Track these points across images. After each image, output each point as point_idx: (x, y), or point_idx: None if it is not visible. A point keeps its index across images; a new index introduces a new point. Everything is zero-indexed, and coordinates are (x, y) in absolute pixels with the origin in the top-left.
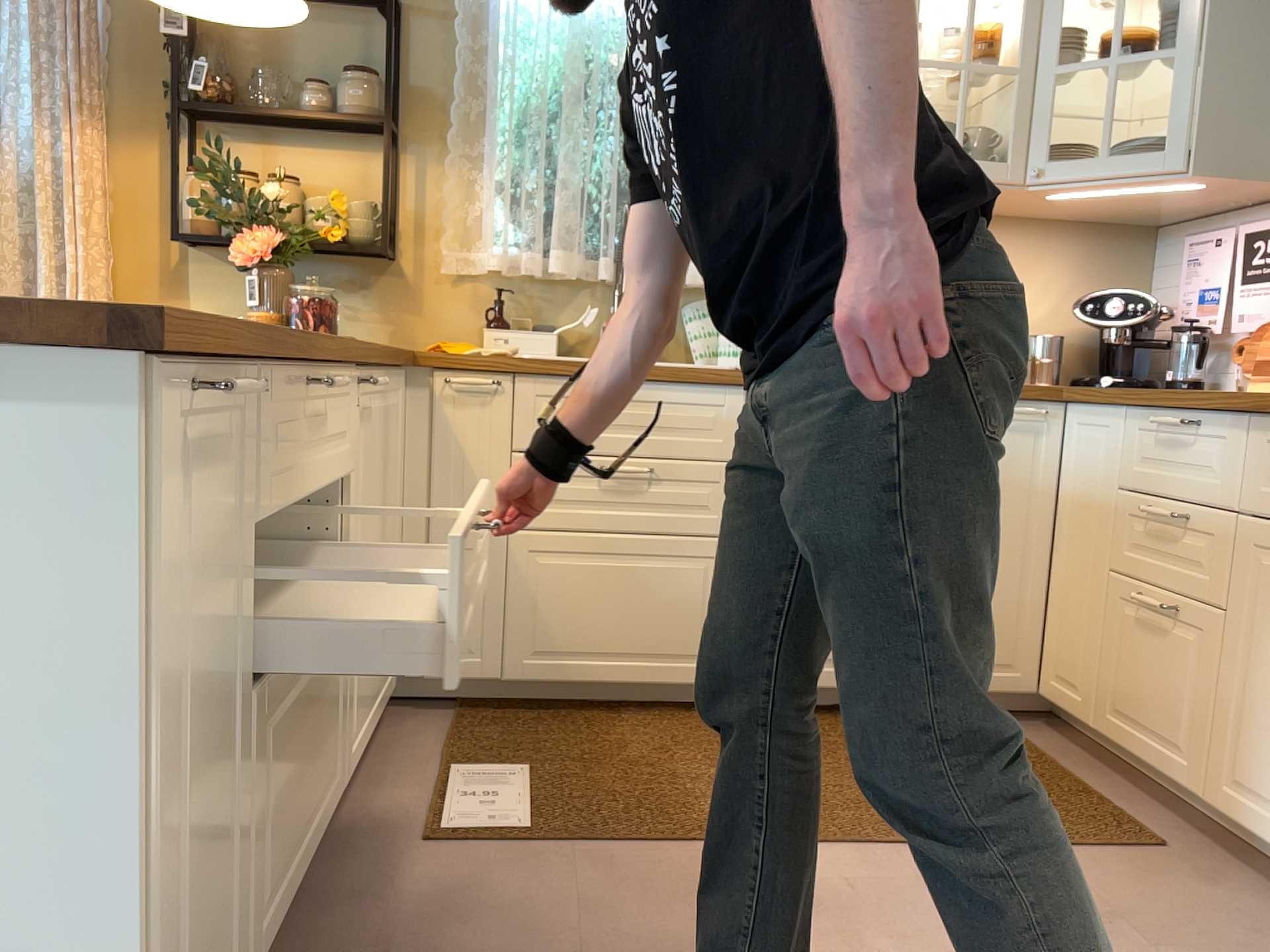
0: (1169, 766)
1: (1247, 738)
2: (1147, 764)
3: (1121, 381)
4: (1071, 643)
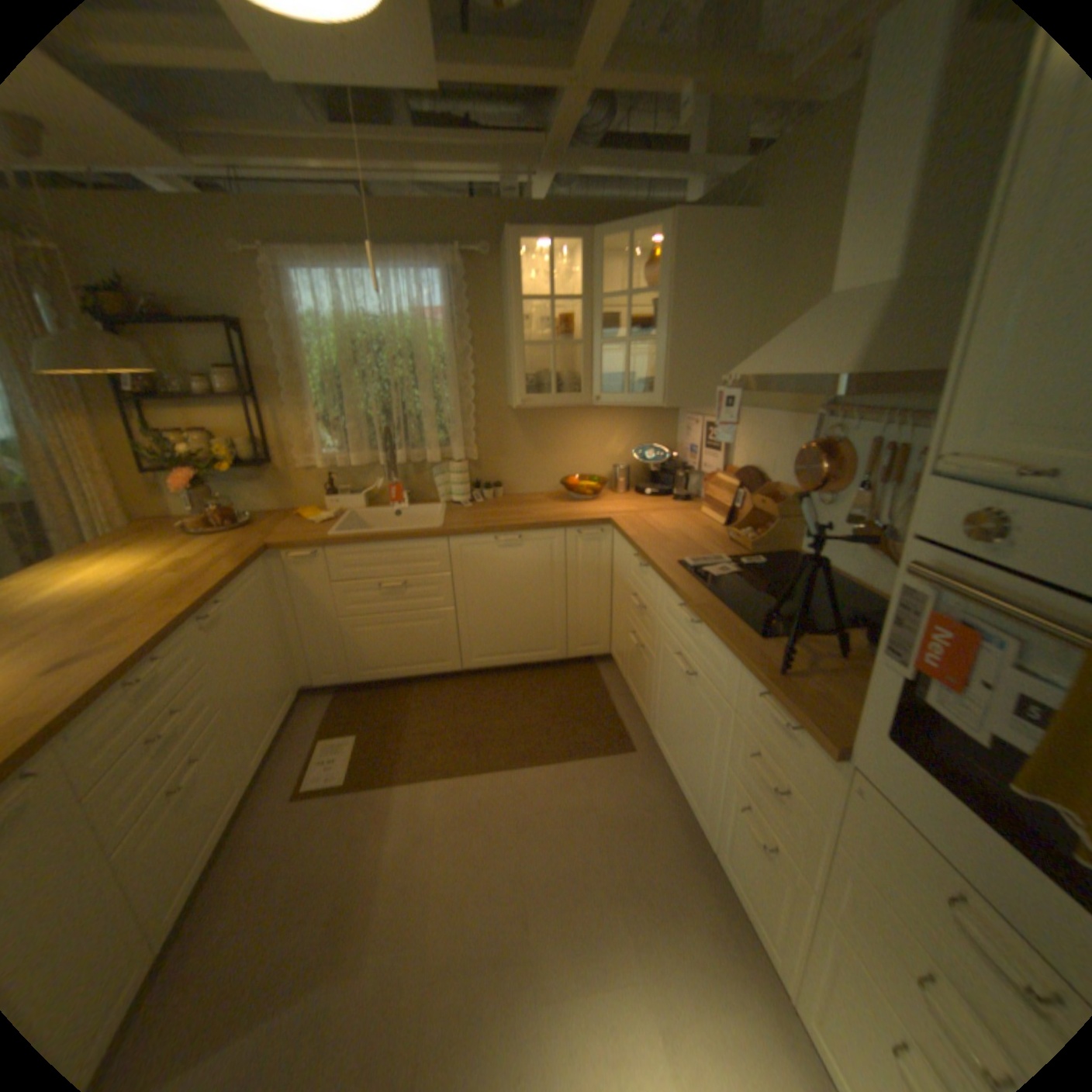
0: (642, 711)
1: (660, 714)
2: (637, 705)
3: (653, 494)
4: (617, 638)
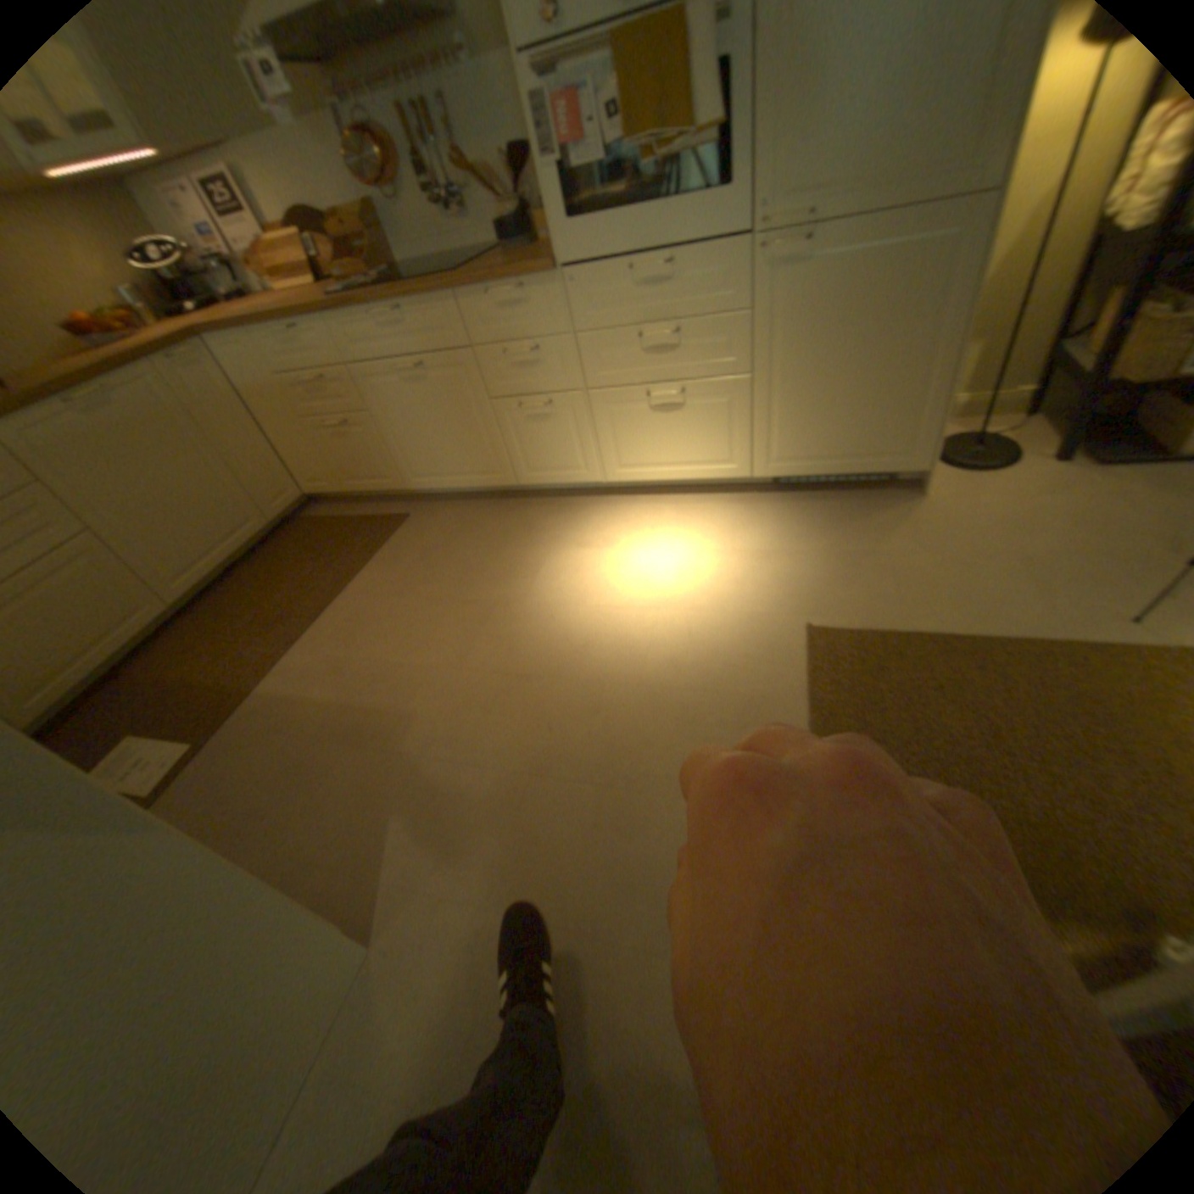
0: (386, 485)
1: (408, 456)
2: (376, 490)
3: (200, 305)
4: (304, 462)
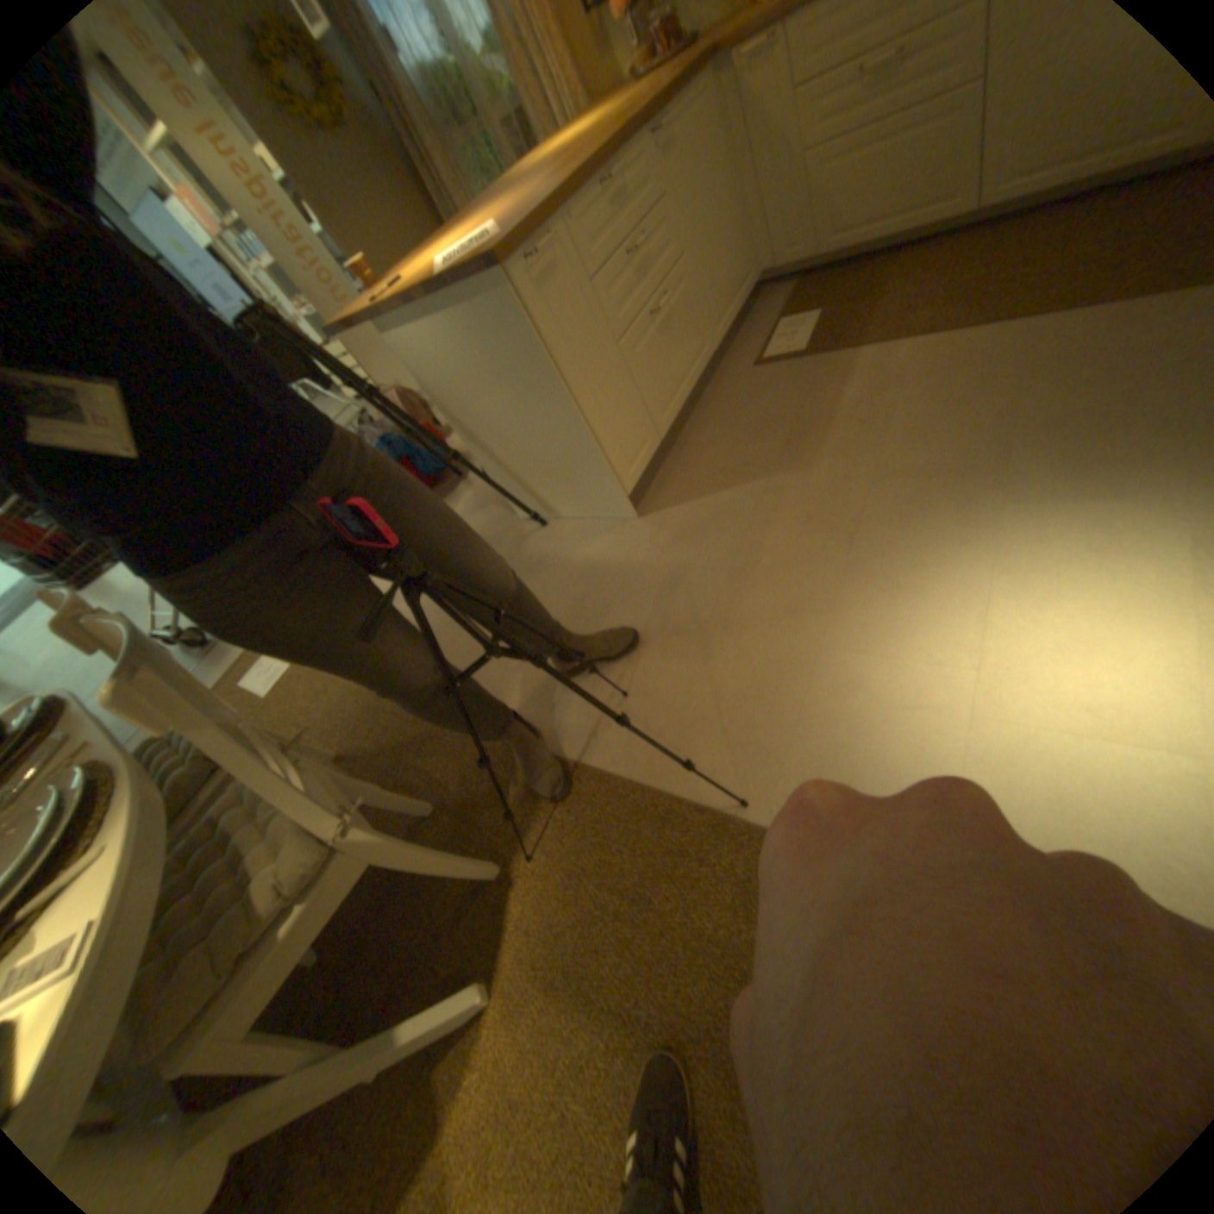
0: None
1: None
2: None
3: None
4: None
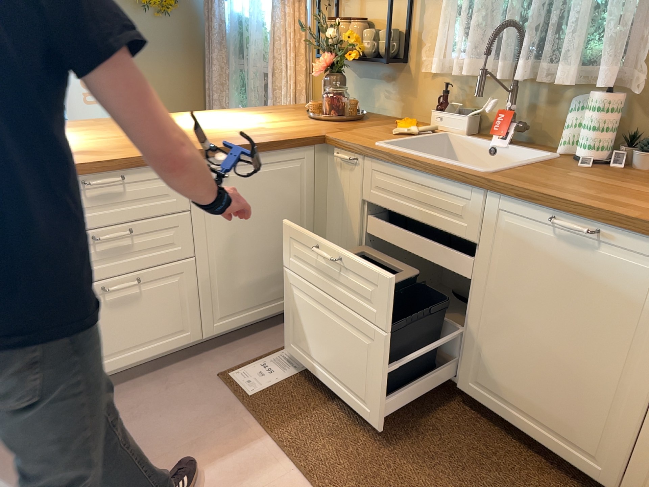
0: None
1: None
2: None
3: None
4: None
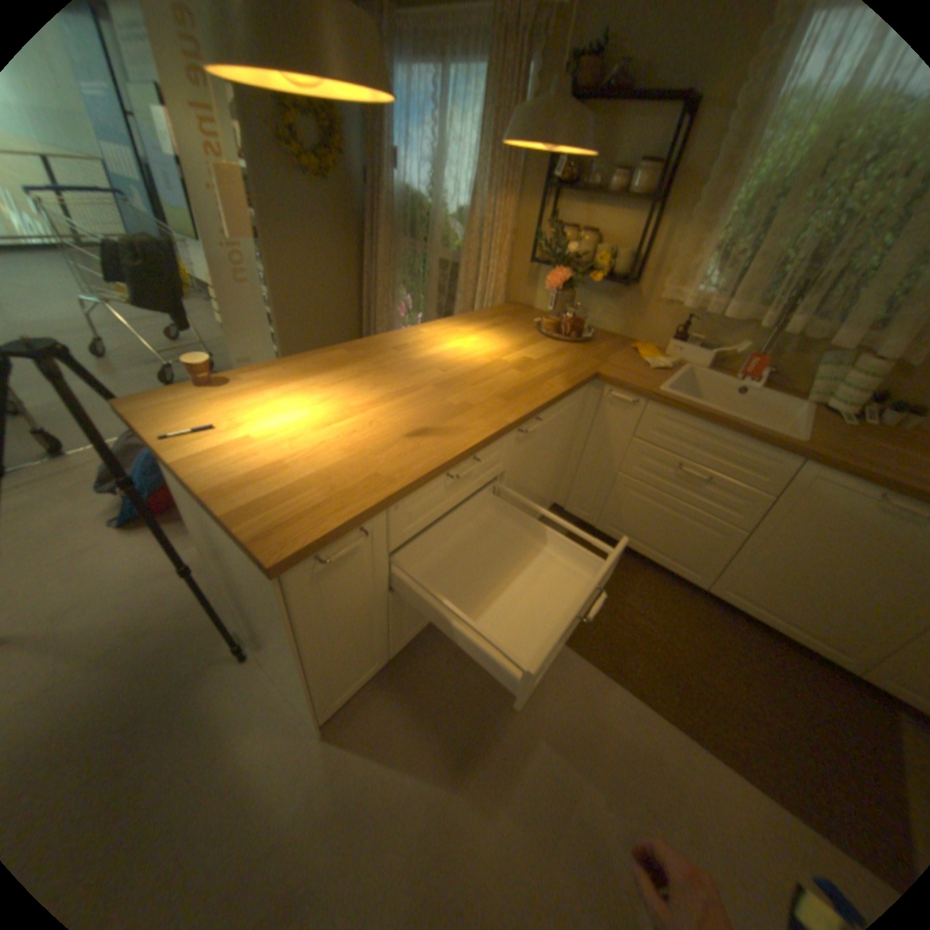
0: None
1: None
2: None
3: None
4: None
